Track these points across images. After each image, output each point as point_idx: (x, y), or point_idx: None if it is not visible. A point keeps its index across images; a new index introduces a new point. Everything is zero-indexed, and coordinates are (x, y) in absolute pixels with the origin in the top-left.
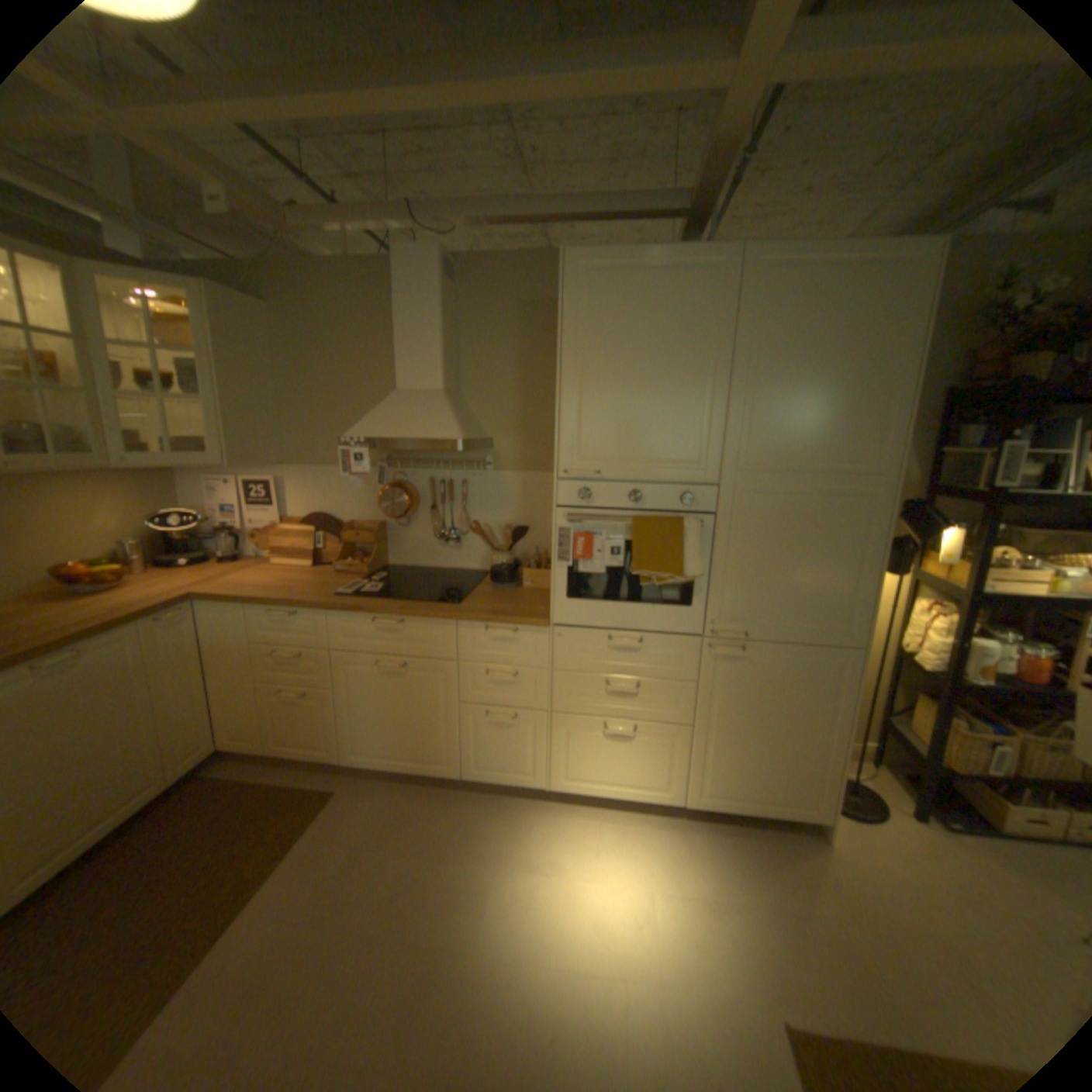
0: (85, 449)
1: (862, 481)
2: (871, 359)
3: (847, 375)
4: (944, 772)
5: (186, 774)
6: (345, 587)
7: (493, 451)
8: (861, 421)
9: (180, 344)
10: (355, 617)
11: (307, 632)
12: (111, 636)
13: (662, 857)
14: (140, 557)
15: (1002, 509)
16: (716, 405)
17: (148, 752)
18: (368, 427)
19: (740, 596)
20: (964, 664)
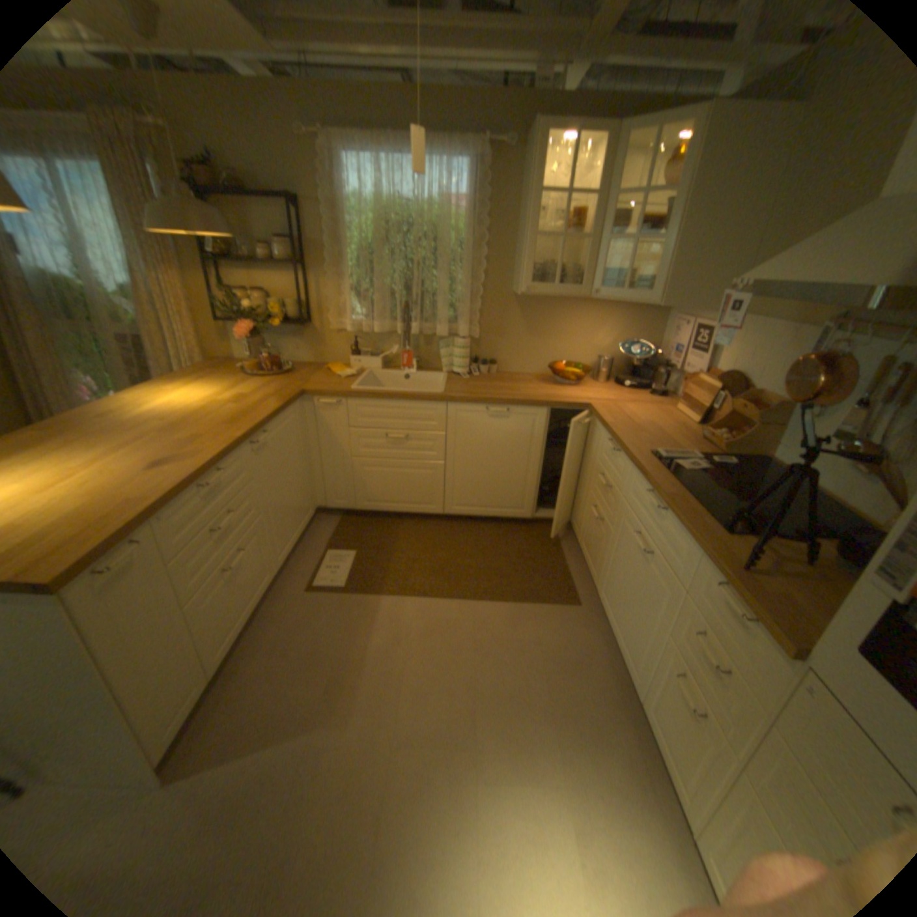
0: (581, 281)
1: None
2: None
3: None
4: None
5: (545, 519)
6: (672, 451)
7: None
8: None
9: (680, 182)
10: (644, 480)
11: (620, 471)
12: (530, 409)
13: None
14: (610, 370)
15: None
16: None
17: (527, 489)
18: (778, 264)
19: None
20: None
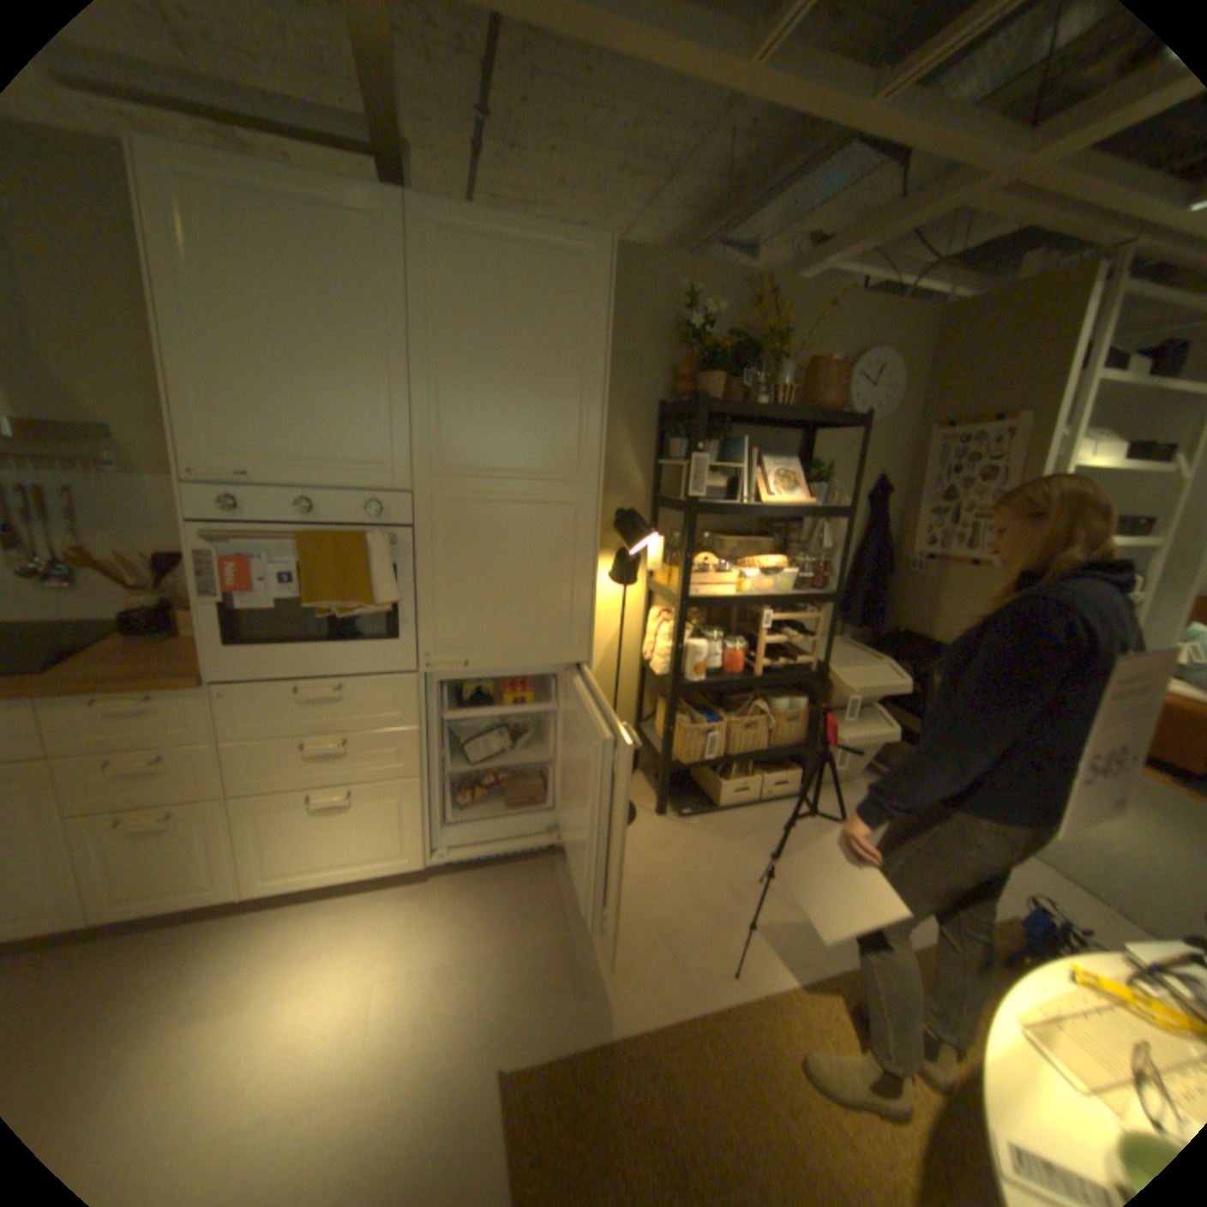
0: None
1: (563, 489)
2: (557, 357)
3: (536, 372)
4: (672, 765)
5: None
6: None
7: (114, 446)
8: (556, 425)
9: None
10: None
11: None
12: None
13: (392, 934)
14: None
15: (695, 518)
16: (394, 394)
17: None
18: None
19: (454, 621)
20: (679, 664)
